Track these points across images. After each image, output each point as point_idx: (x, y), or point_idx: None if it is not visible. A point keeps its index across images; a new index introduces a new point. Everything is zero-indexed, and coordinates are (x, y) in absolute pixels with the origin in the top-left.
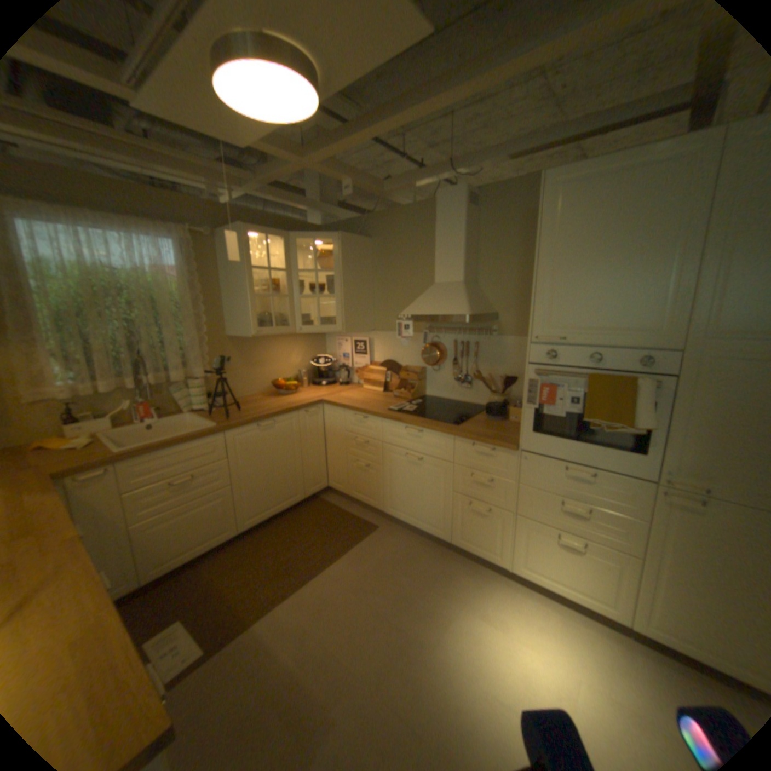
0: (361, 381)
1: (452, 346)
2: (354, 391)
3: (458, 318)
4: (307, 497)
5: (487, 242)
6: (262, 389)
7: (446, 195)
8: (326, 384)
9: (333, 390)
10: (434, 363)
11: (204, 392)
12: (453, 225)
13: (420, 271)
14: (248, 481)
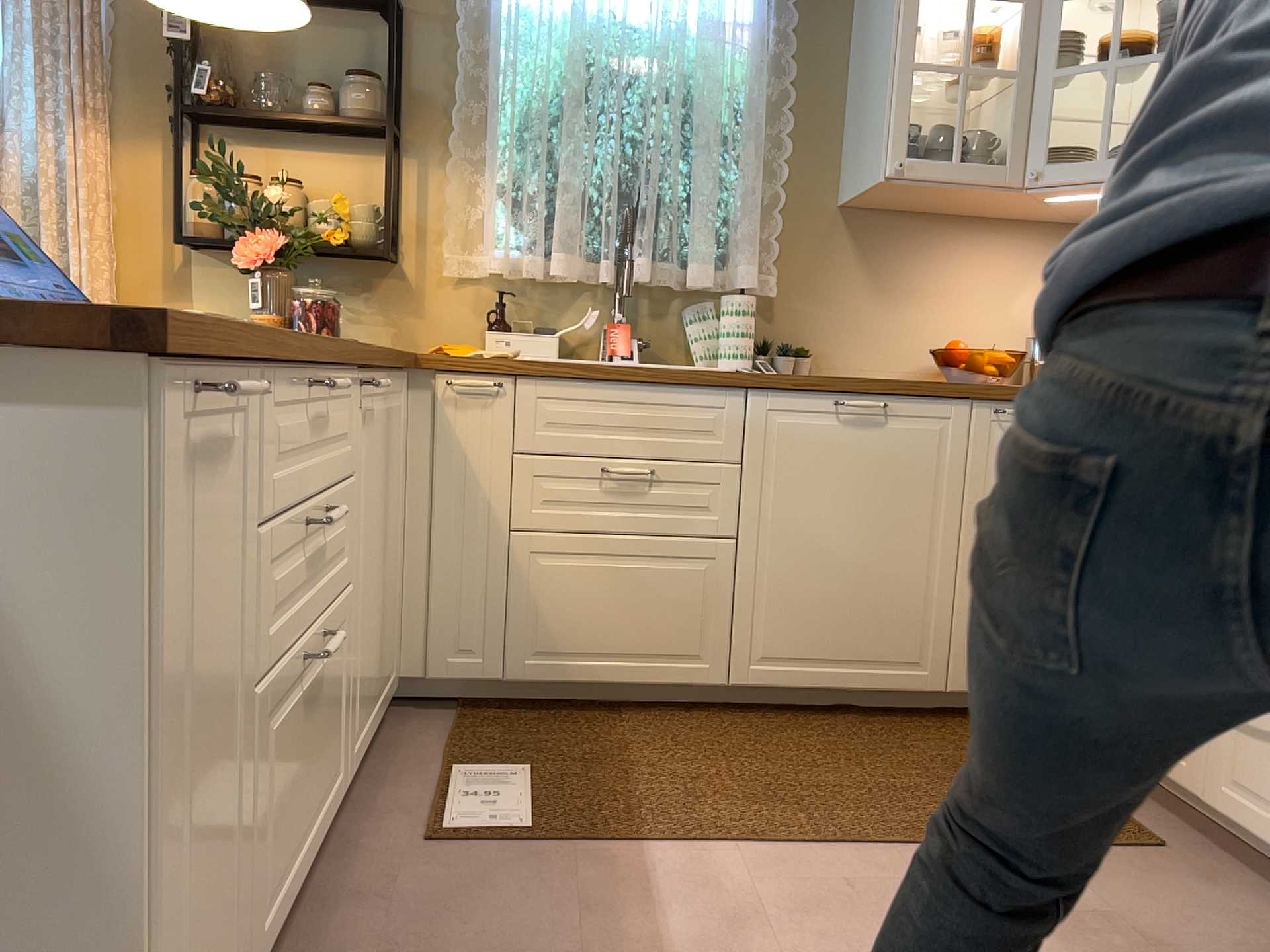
0: None
1: None
2: None
3: None
4: (960, 691)
5: None
6: (912, 368)
7: None
8: None
9: None
10: None
11: (755, 325)
12: None
13: None
14: (787, 548)
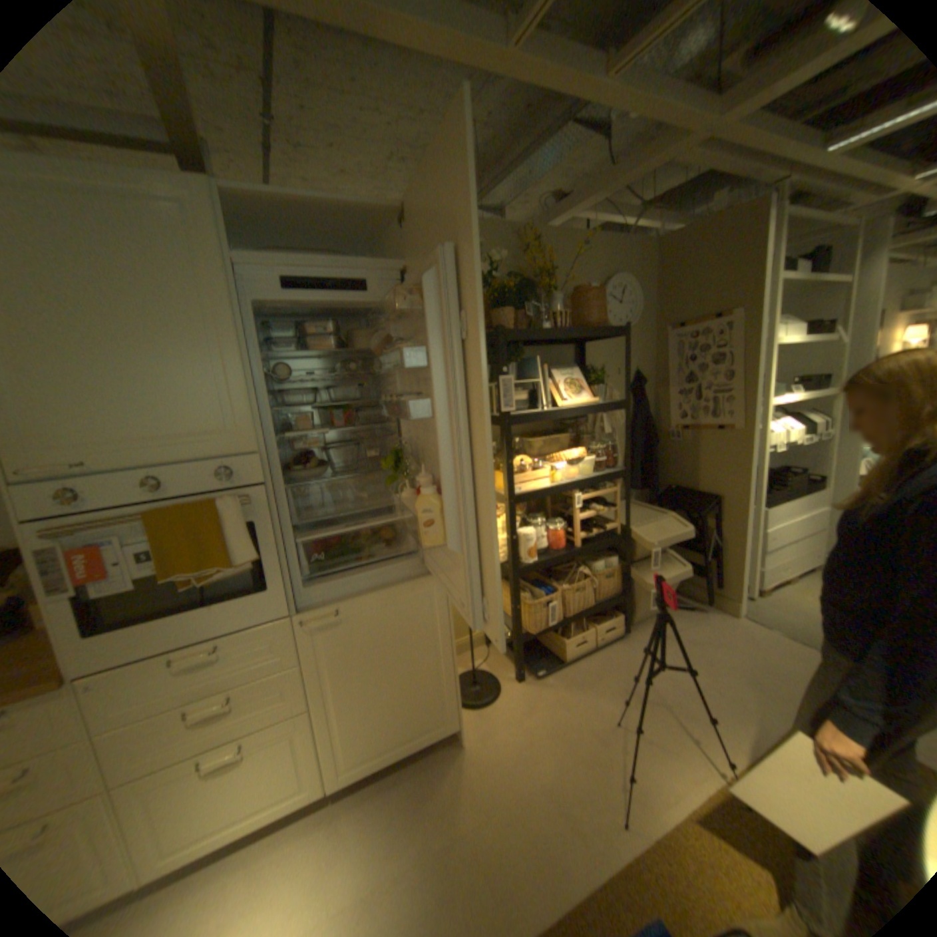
0: None
1: None
2: None
3: None
4: None
5: None
6: None
7: None
8: None
9: None
10: None
11: None
12: None
13: None
14: None
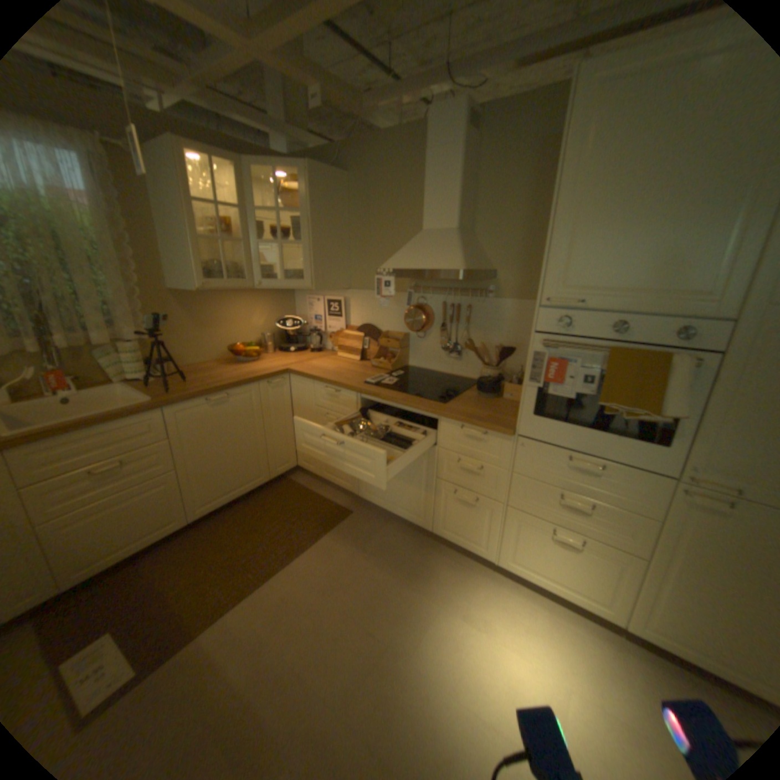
0: (336, 348)
1: (441, 309)
2: (327, 359)
3: (449, 275)
4: (274, 478)
5: (488, 179)
6: (217, 354)
7: (441, 111)
8: (295, 350)
9: (303, 358)
10: (419, 328)
11: (140, 358)
12: (448, 153)
13: (405, 216)
14: (199, 464)
